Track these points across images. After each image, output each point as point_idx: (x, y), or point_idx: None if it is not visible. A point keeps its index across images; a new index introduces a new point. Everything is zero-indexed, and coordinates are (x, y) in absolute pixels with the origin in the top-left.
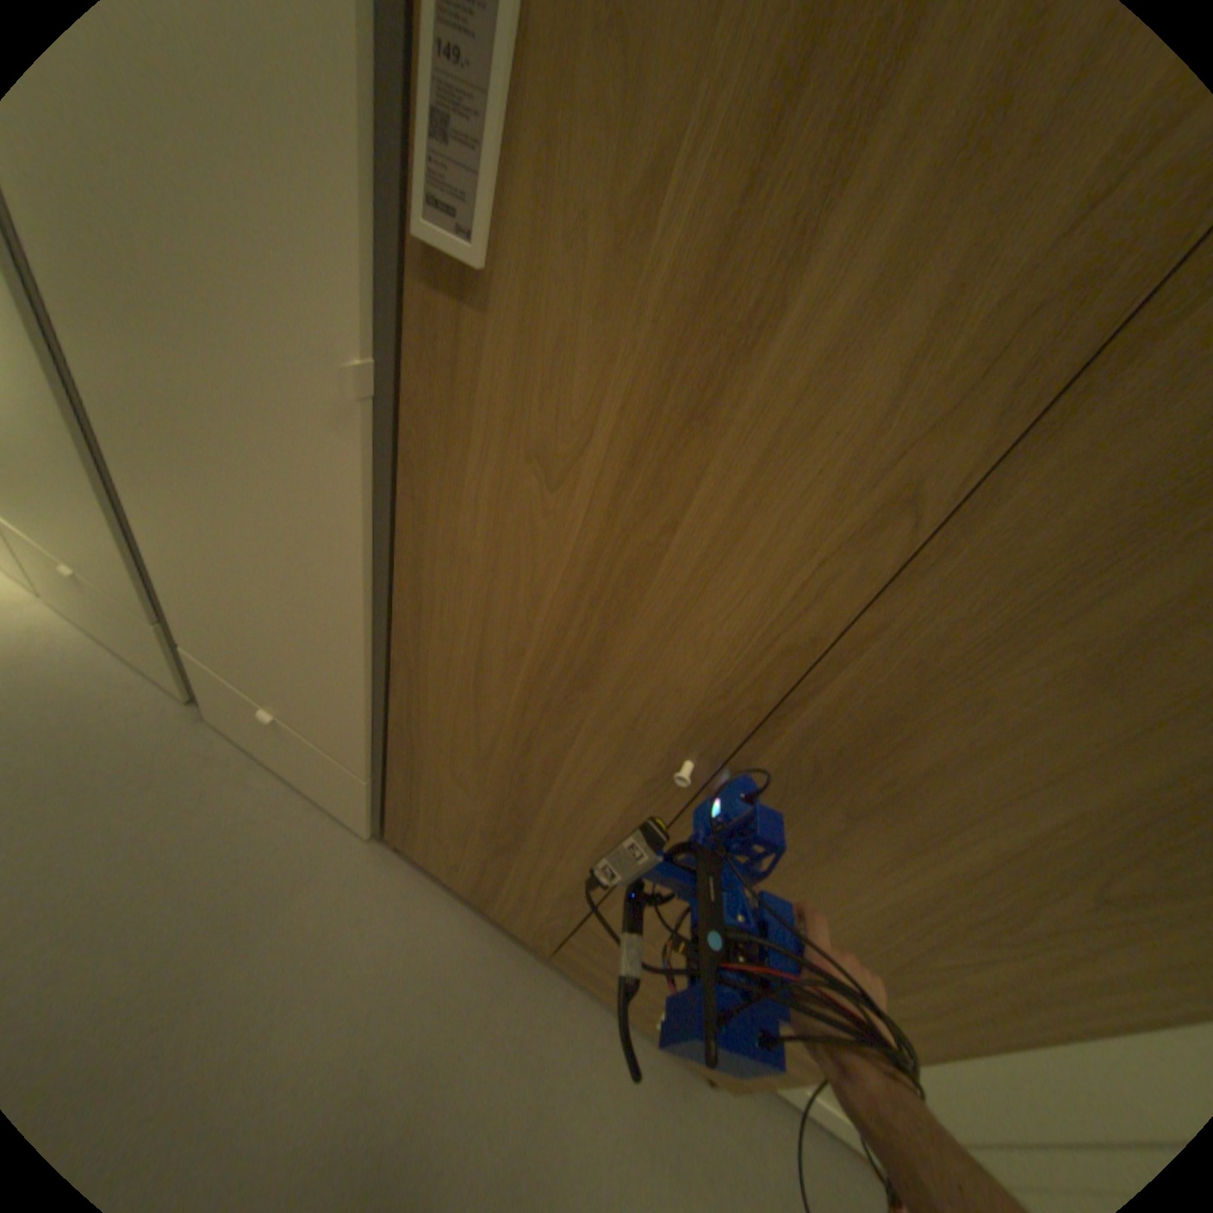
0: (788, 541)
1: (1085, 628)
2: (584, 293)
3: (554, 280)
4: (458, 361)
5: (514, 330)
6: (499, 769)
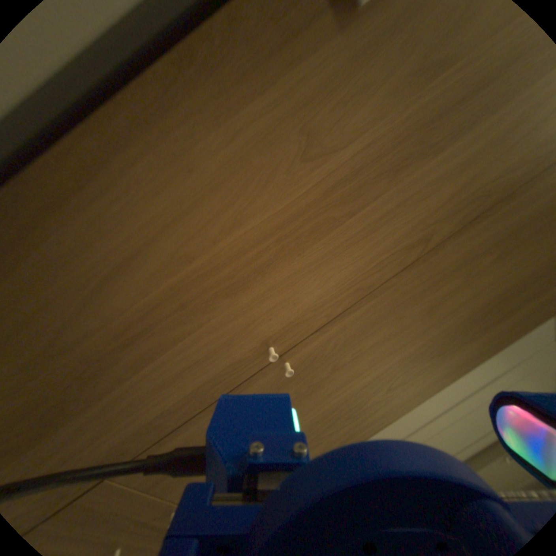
0: (386, 246)
1: (434, 300)
2: (389, 83)
3: (382, 61)
4: (295, 41)
5: (345, 62)
6: (63, 374)
